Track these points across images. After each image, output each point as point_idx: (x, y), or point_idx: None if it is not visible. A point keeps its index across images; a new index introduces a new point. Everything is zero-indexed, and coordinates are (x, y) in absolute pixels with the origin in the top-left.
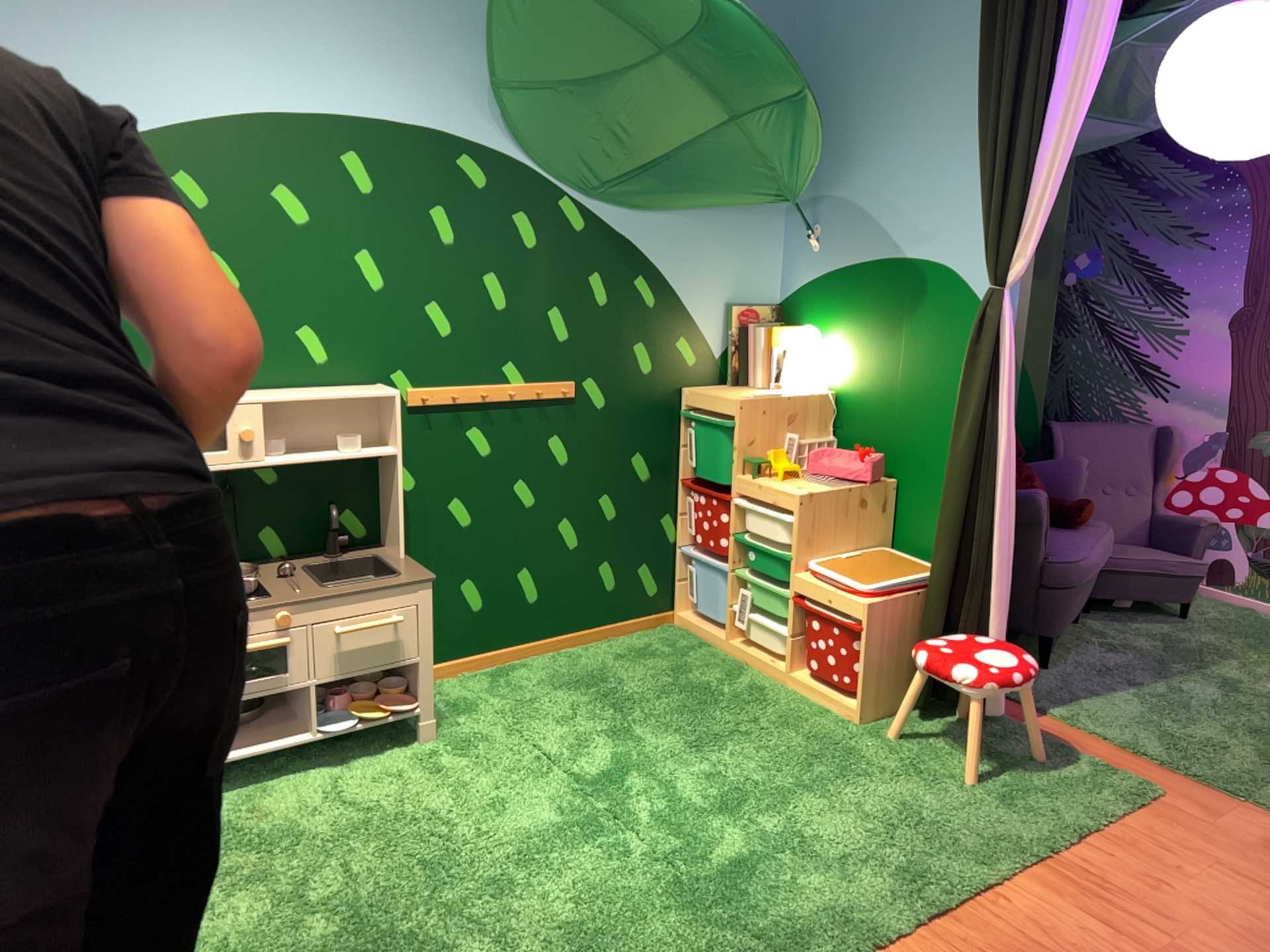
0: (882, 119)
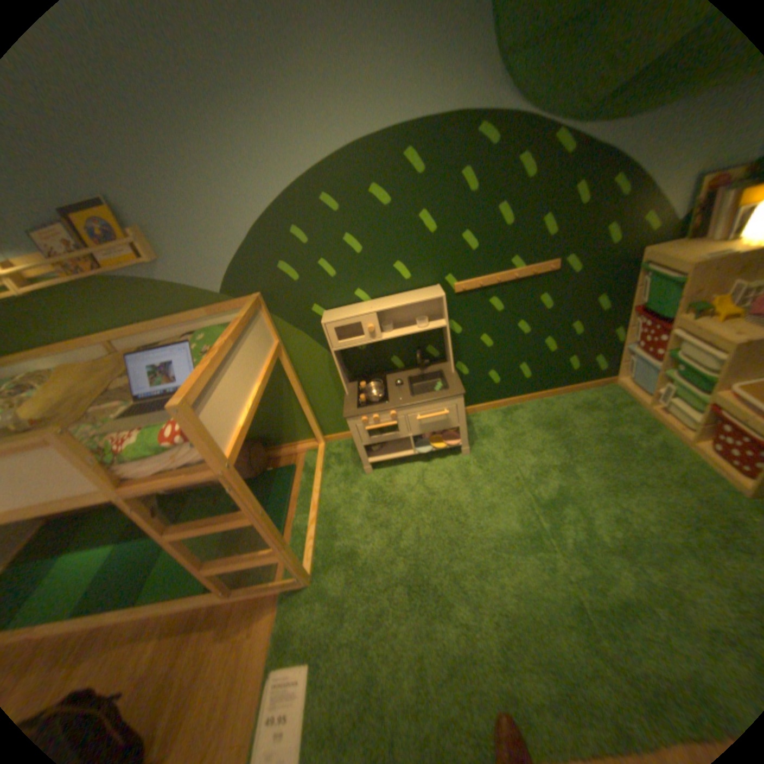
0: None
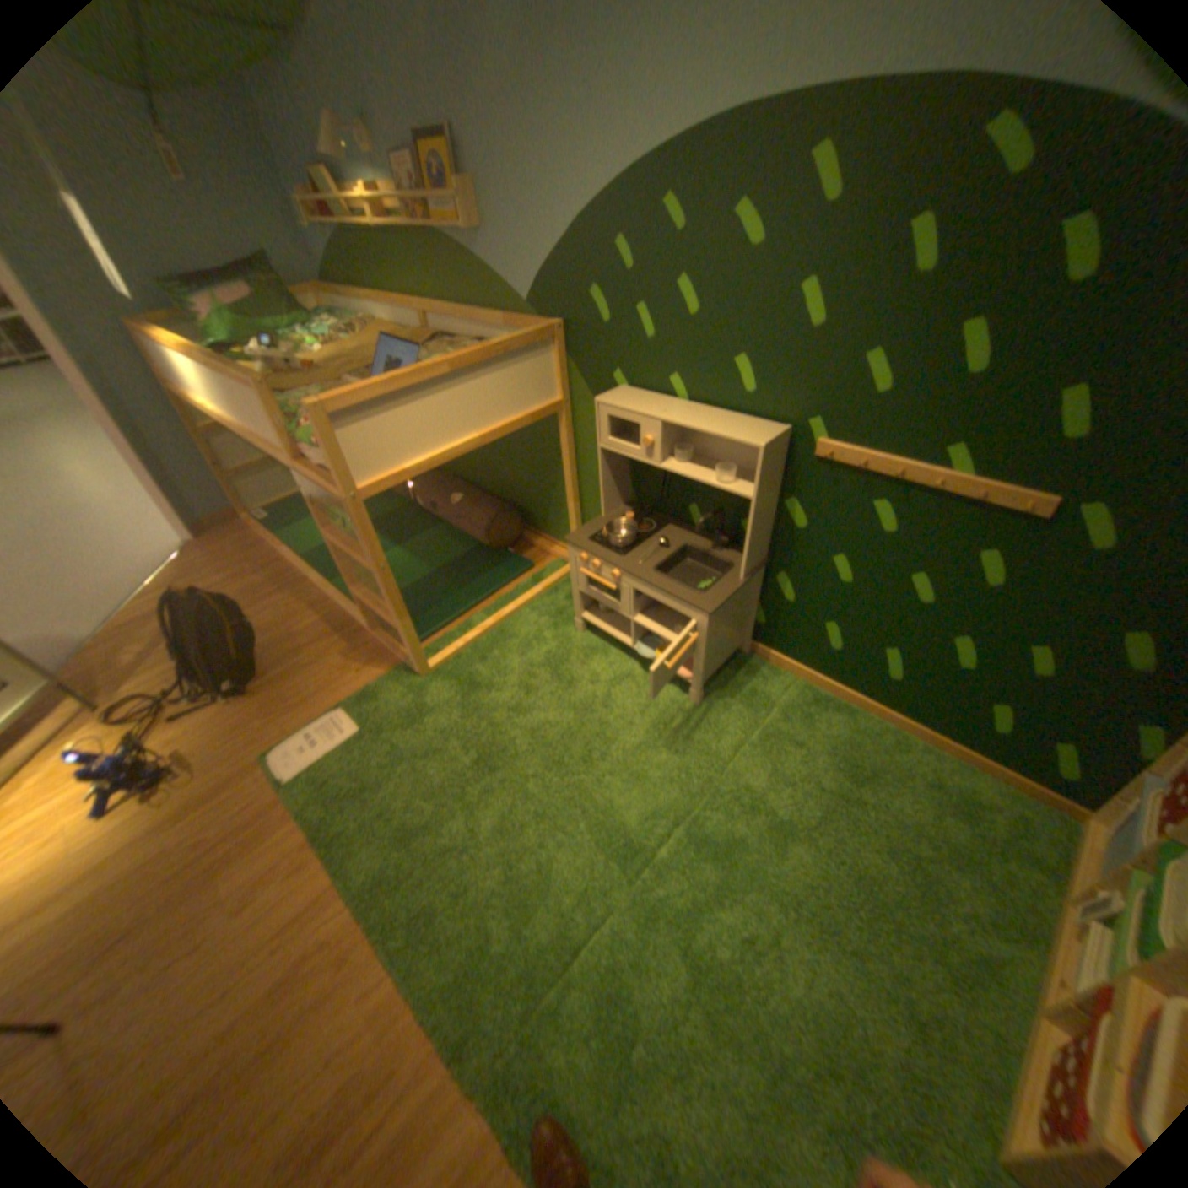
0: None
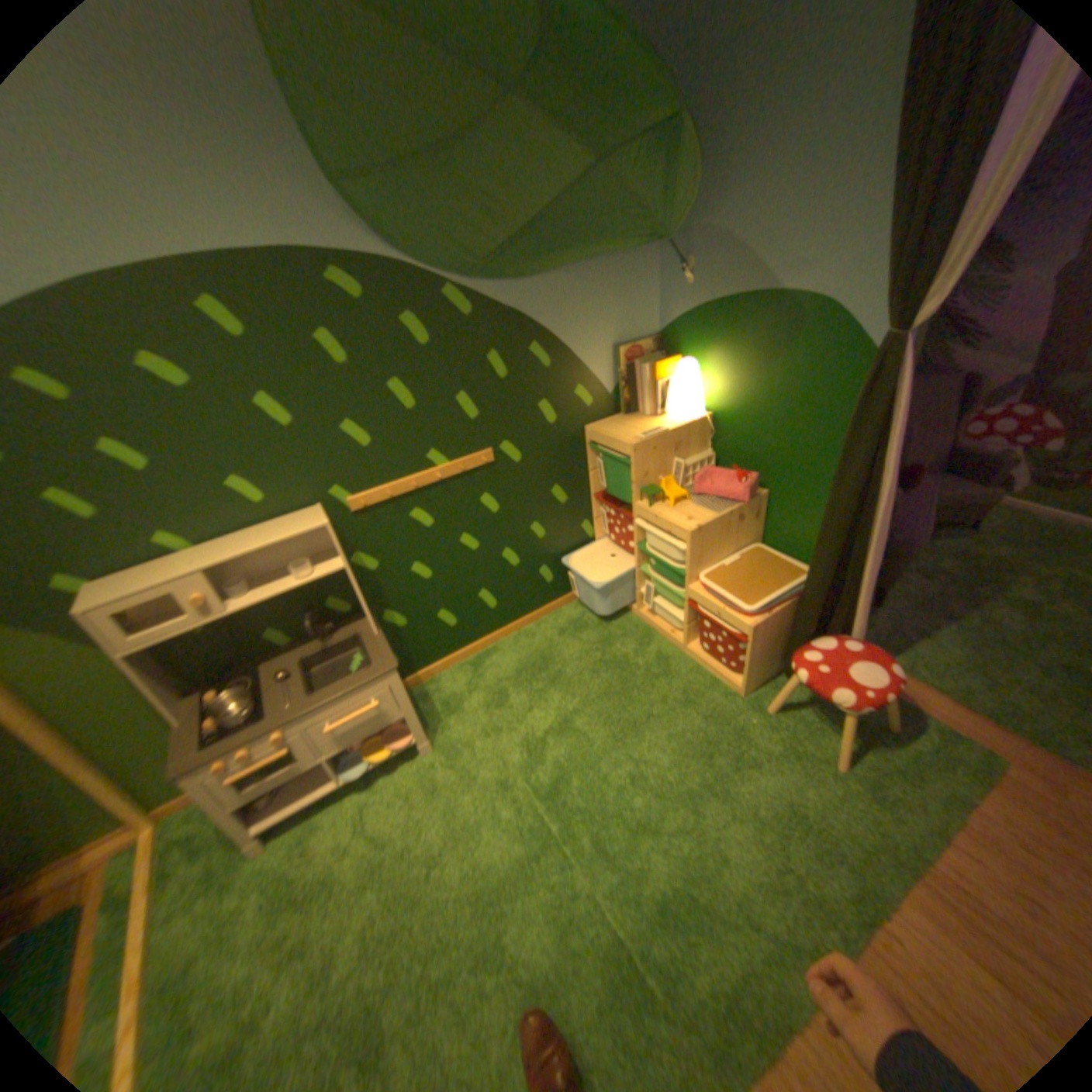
0: (760, 128)
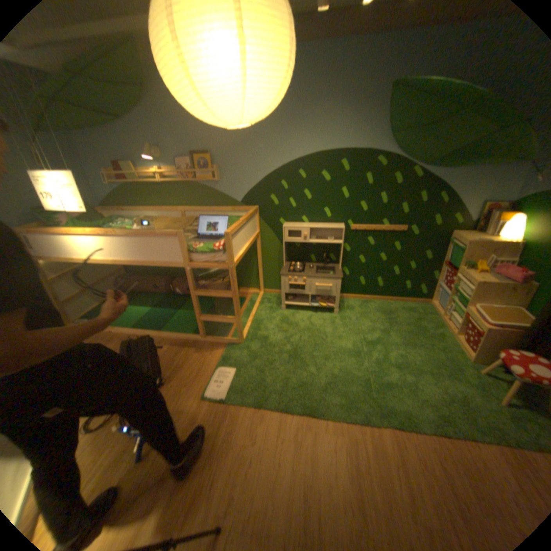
0: None
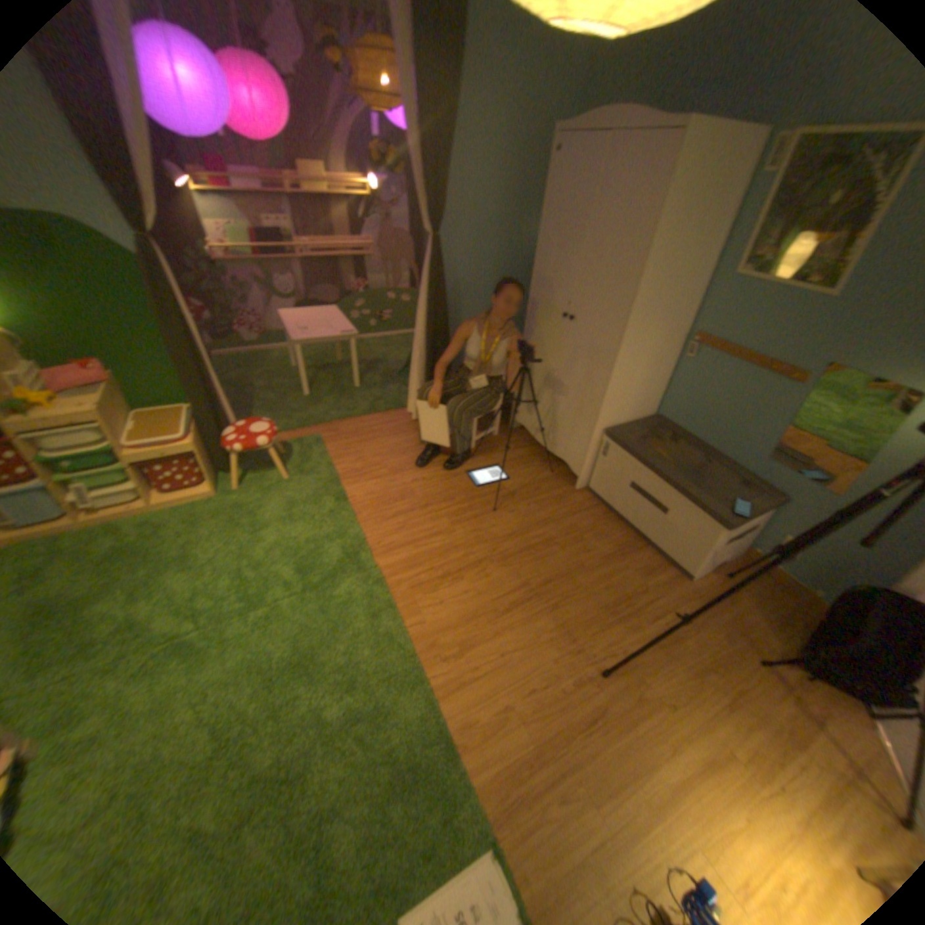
0: None
